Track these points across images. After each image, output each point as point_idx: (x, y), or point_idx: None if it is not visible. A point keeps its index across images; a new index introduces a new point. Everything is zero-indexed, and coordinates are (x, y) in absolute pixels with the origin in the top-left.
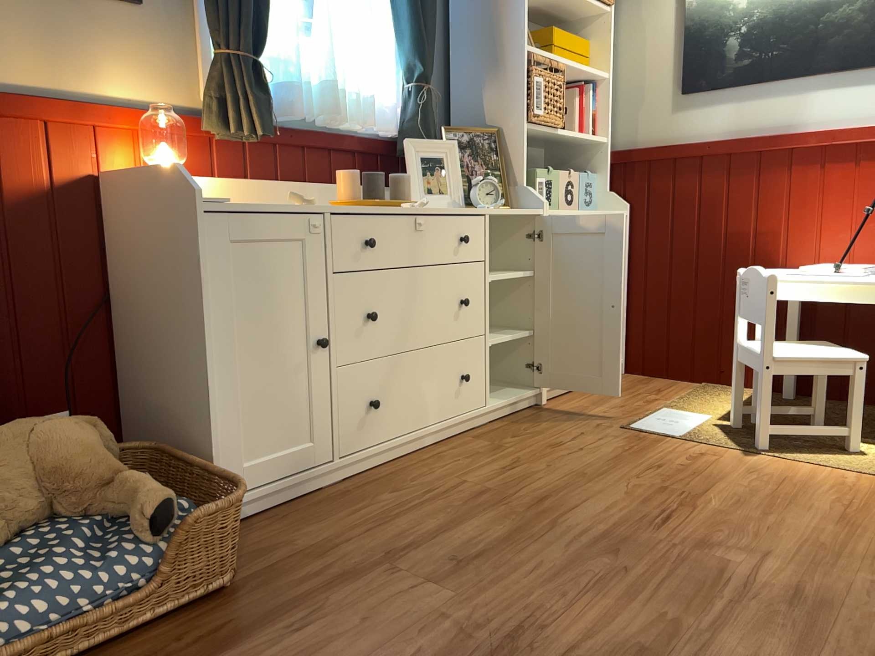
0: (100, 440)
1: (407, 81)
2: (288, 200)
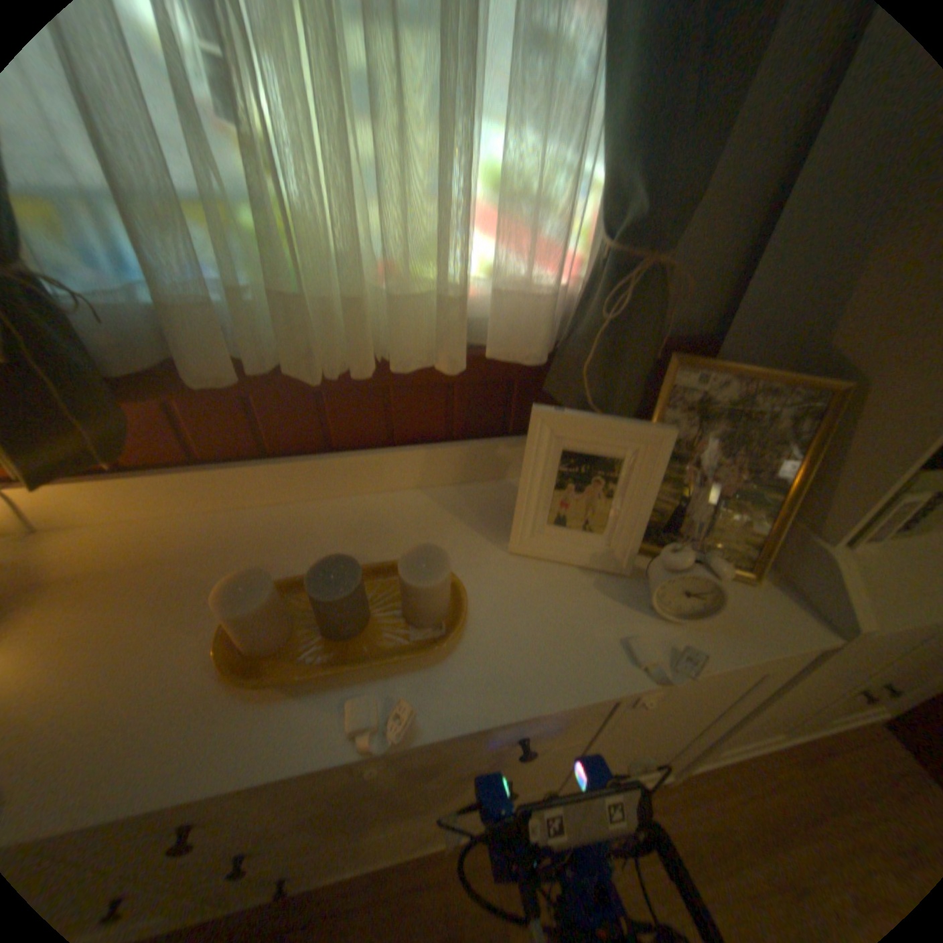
0: None
1: (611, 220)
2: None
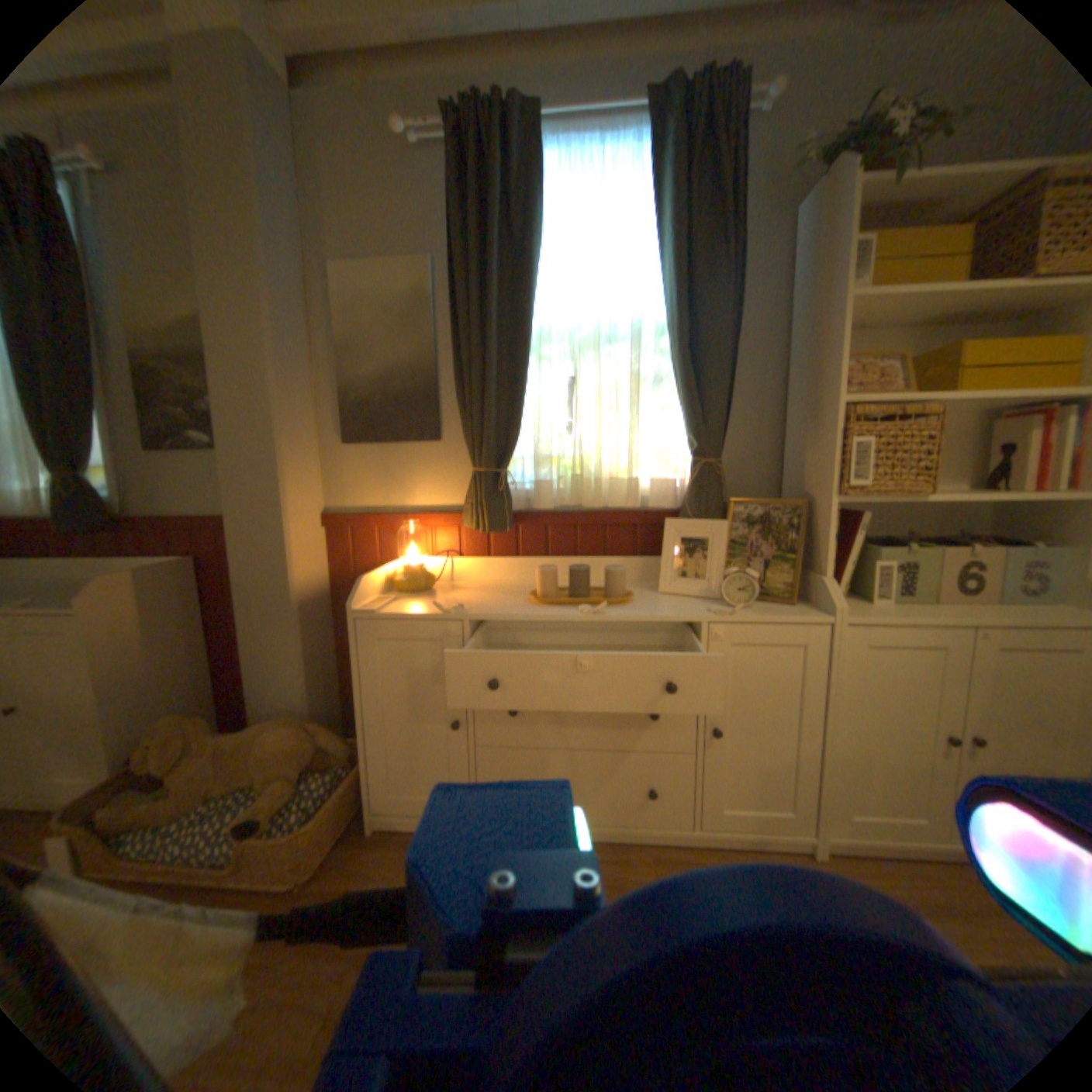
0: (305, 748)
1: (691, 454)
2: (441, 606)
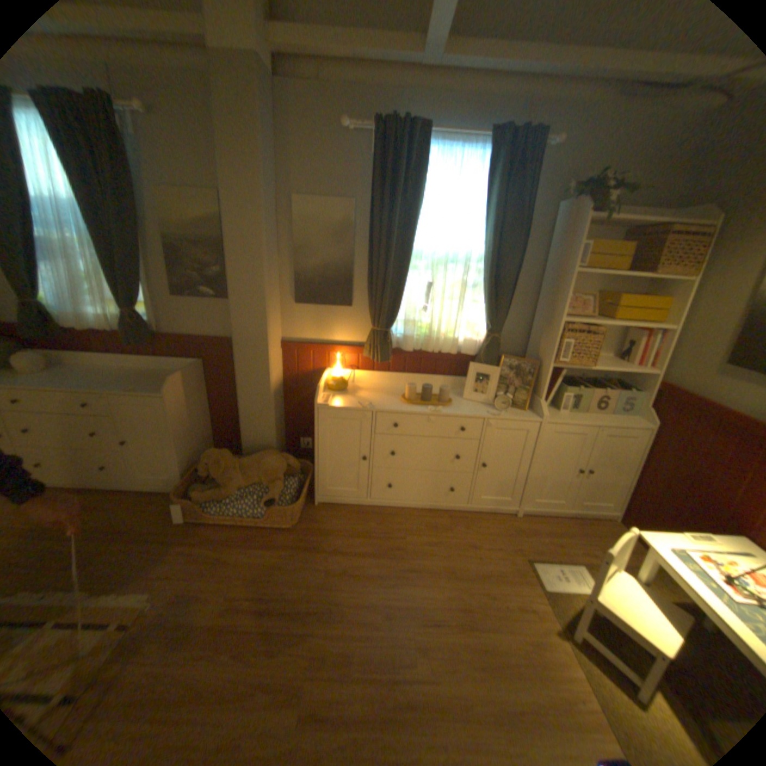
0: (283, 466)
1: (486, 329)
2: (360, 403)
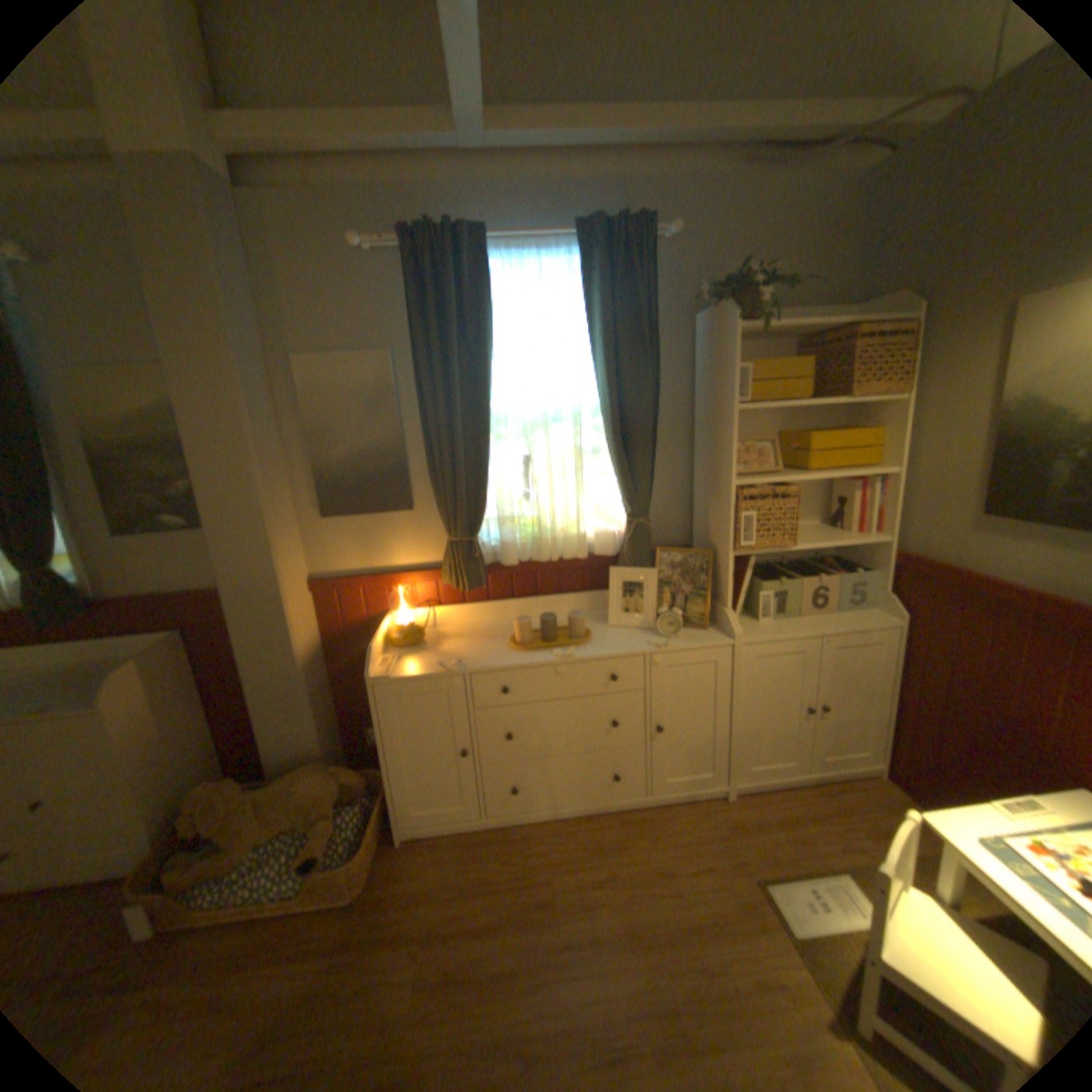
0: (332, 790)
1: (624, 513)
2: (442, 665)
